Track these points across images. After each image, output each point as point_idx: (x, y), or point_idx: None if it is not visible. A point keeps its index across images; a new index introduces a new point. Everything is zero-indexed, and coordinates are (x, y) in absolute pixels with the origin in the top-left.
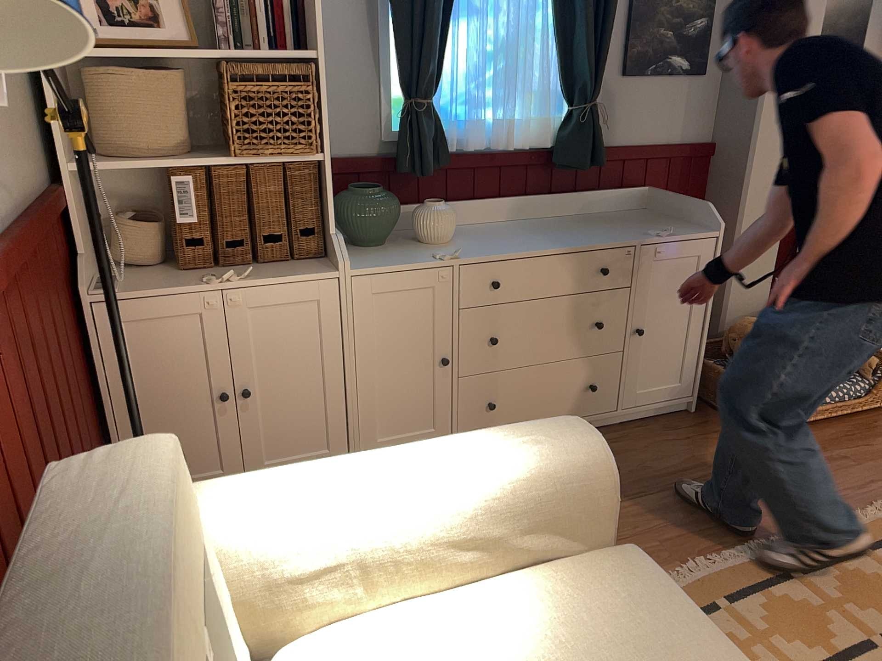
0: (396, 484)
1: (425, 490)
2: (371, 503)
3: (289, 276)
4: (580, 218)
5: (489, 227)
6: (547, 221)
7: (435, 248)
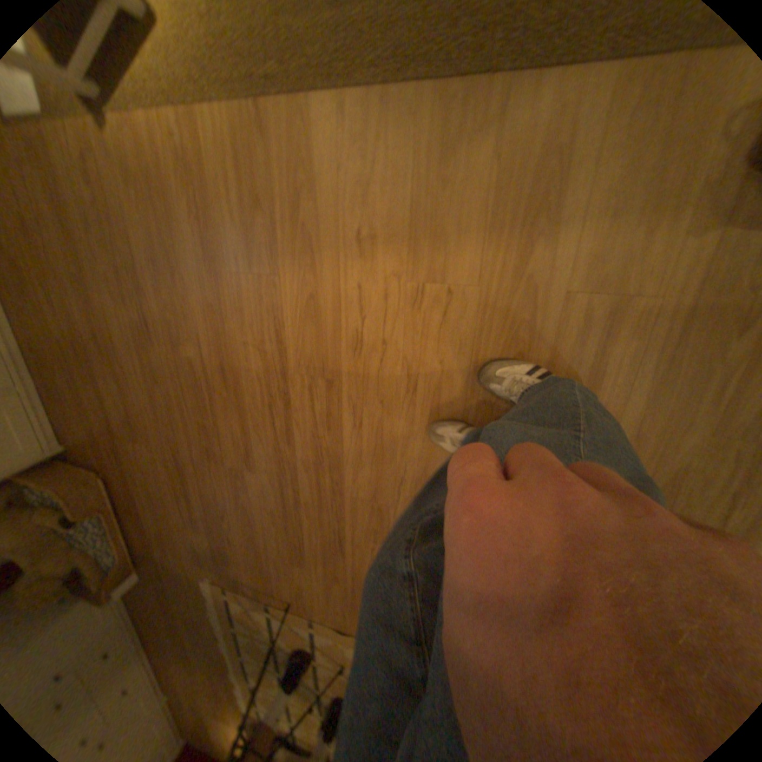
0: None
1: None
2: None
3: None
4: None
5: None
6: None
7: None
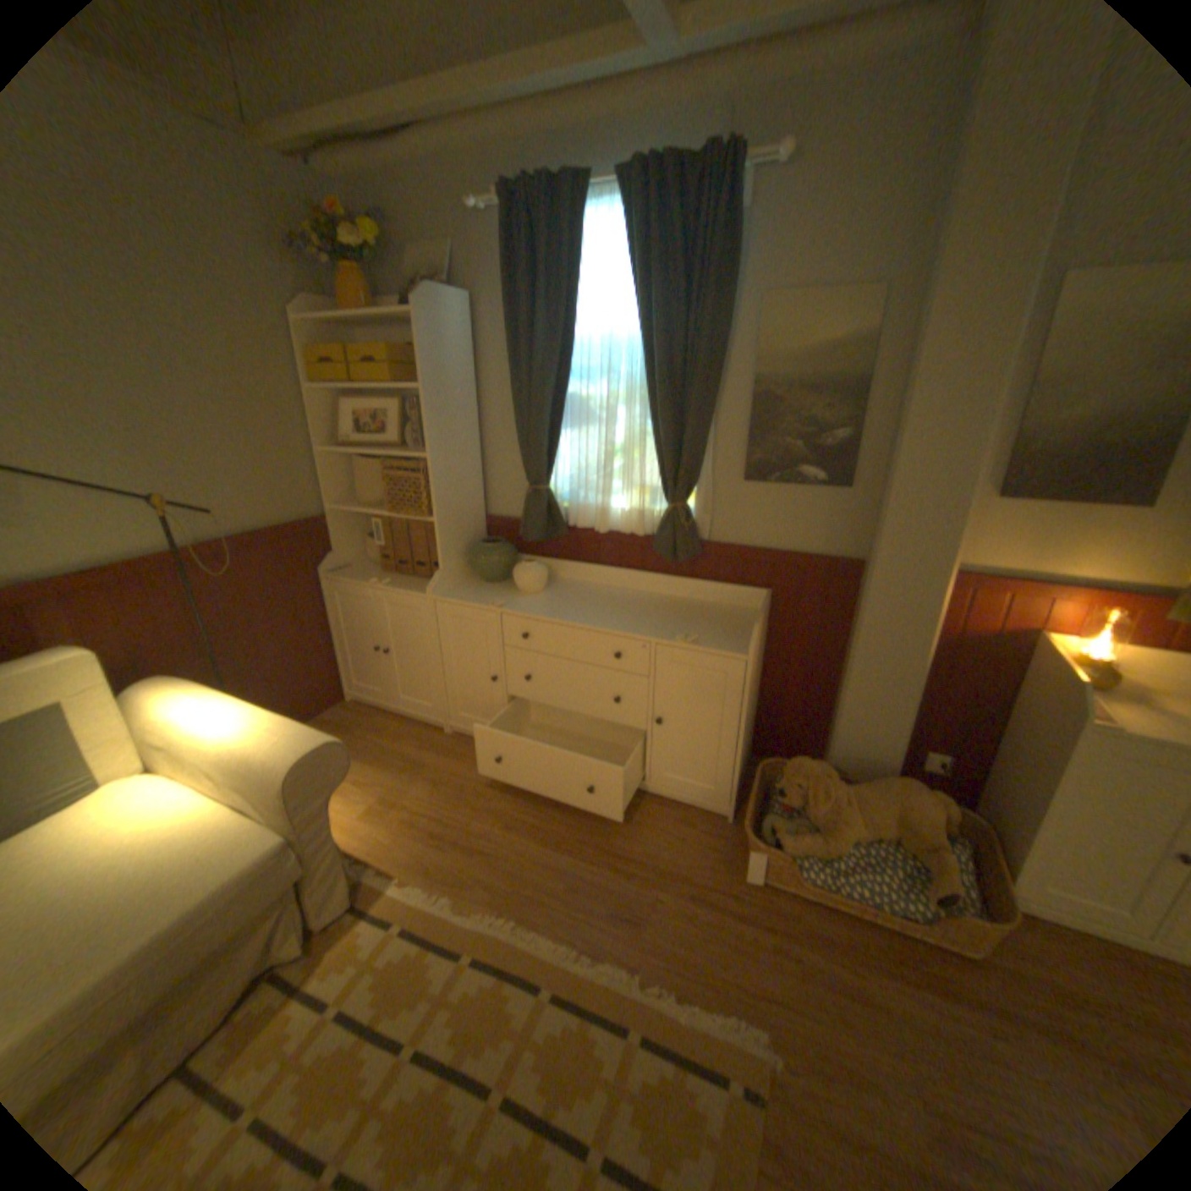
0: (206, 724)
1: (208, 734)
2: (189, 727)
3: (408, 590)
4: (679, 602)
5: (593, 590)
6: (645, 597)
7: (514, 596)
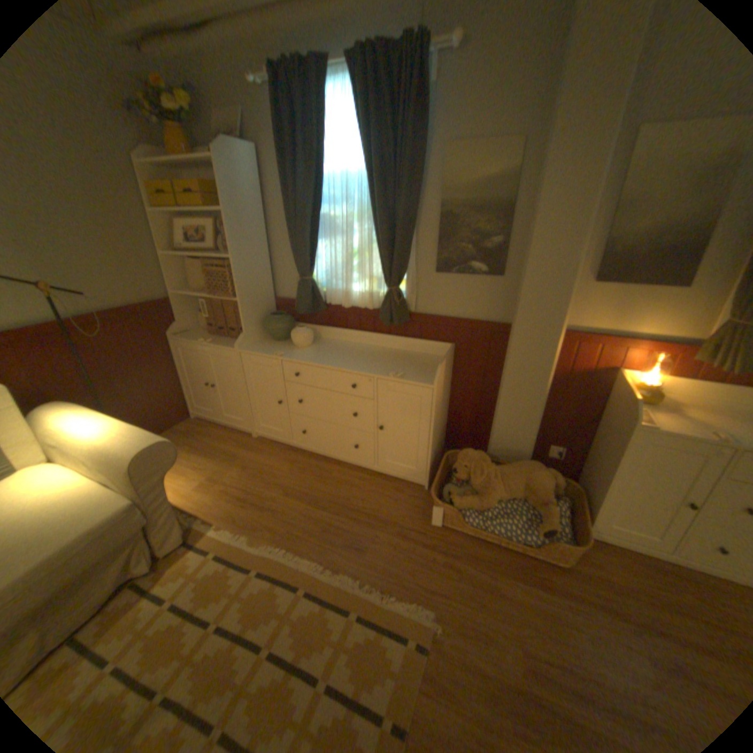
0: (82, 431)
1: (83, 438)
2: (71, 433)
3: (223, 346)
4: (396, 352)
5: (343, 345)
6: (376, 350)
7: (291, 349)
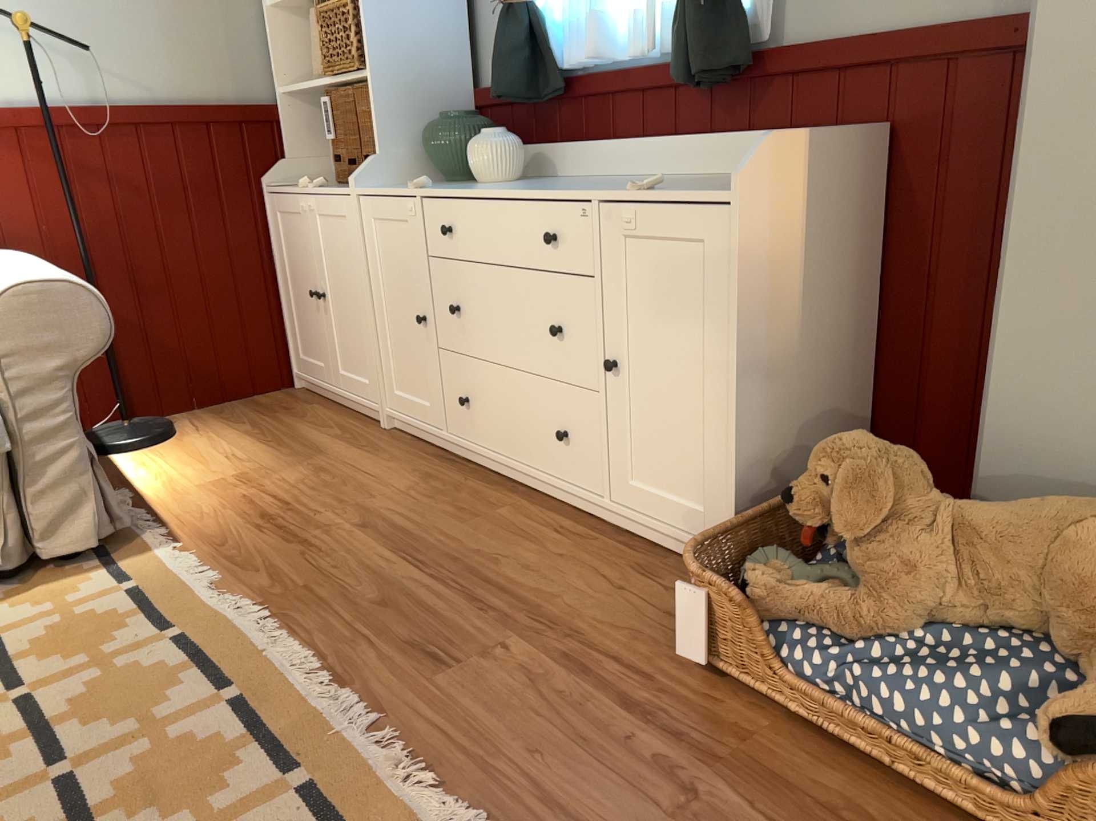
0: None
1: None
2: None
3: (338, 191)
4: (715, 177)
5: (590, 179)
6: (664, 178)
7: (461, 185)
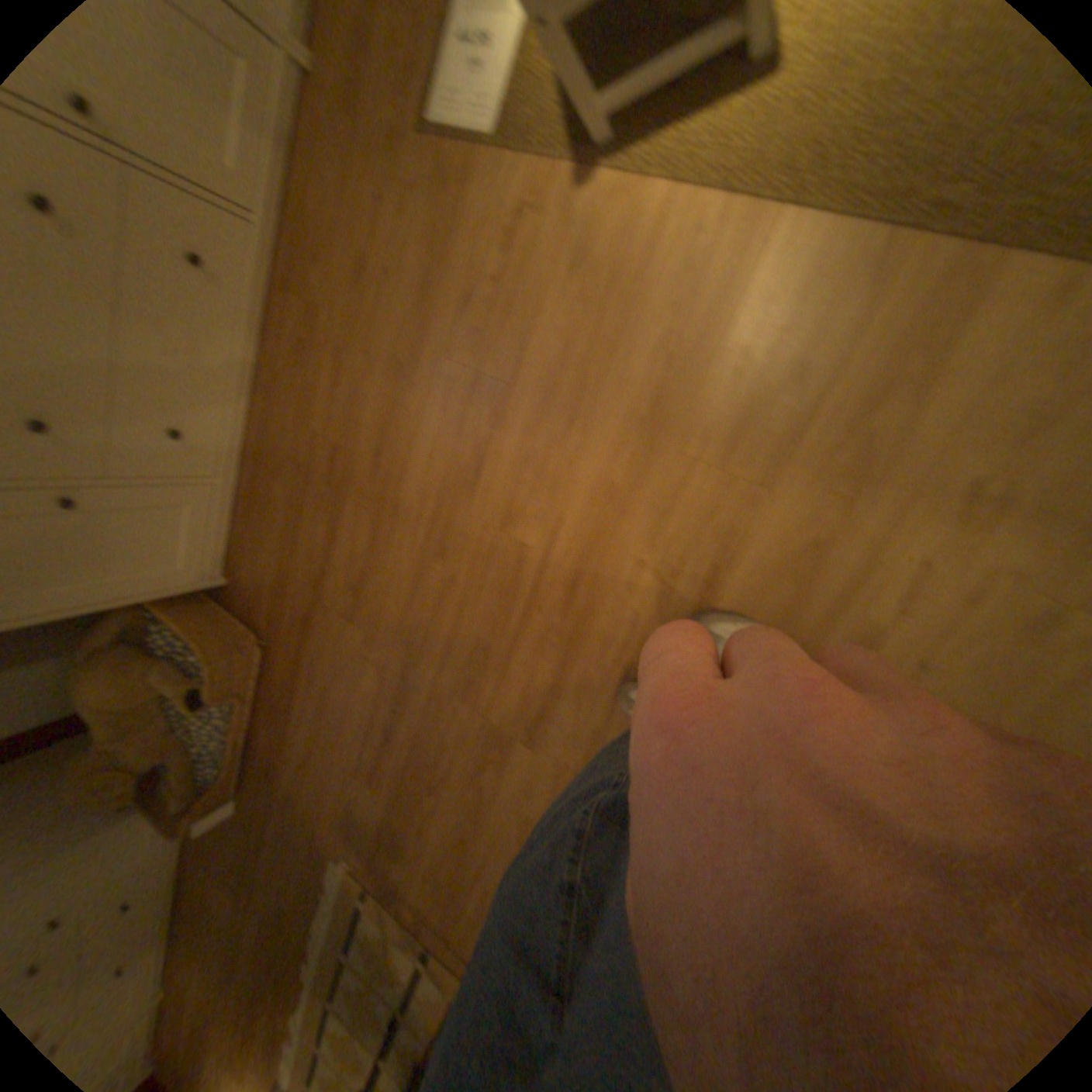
0: None
1: None
2: None
3: None
4: None
5: None
6: None
7: None
